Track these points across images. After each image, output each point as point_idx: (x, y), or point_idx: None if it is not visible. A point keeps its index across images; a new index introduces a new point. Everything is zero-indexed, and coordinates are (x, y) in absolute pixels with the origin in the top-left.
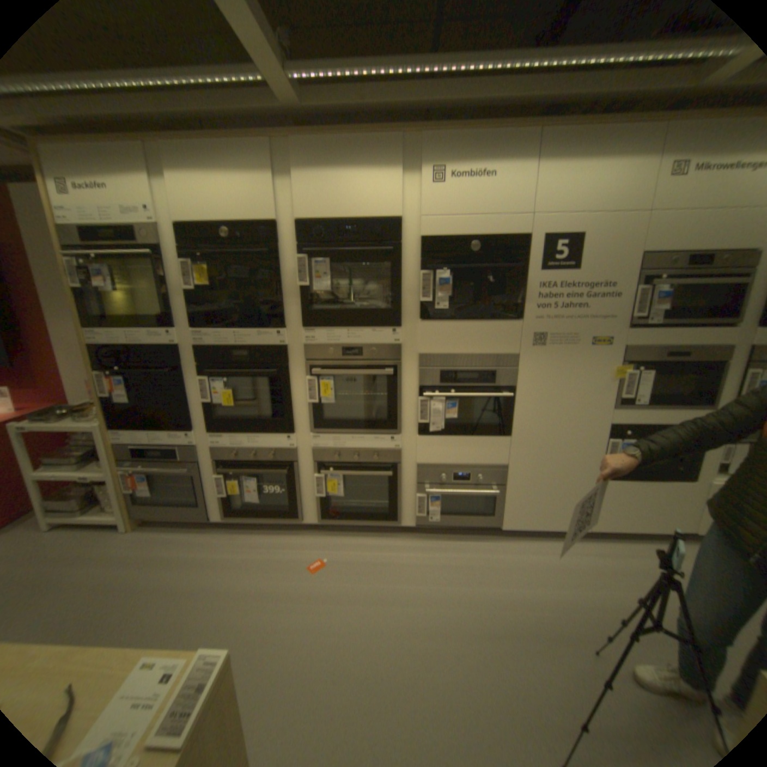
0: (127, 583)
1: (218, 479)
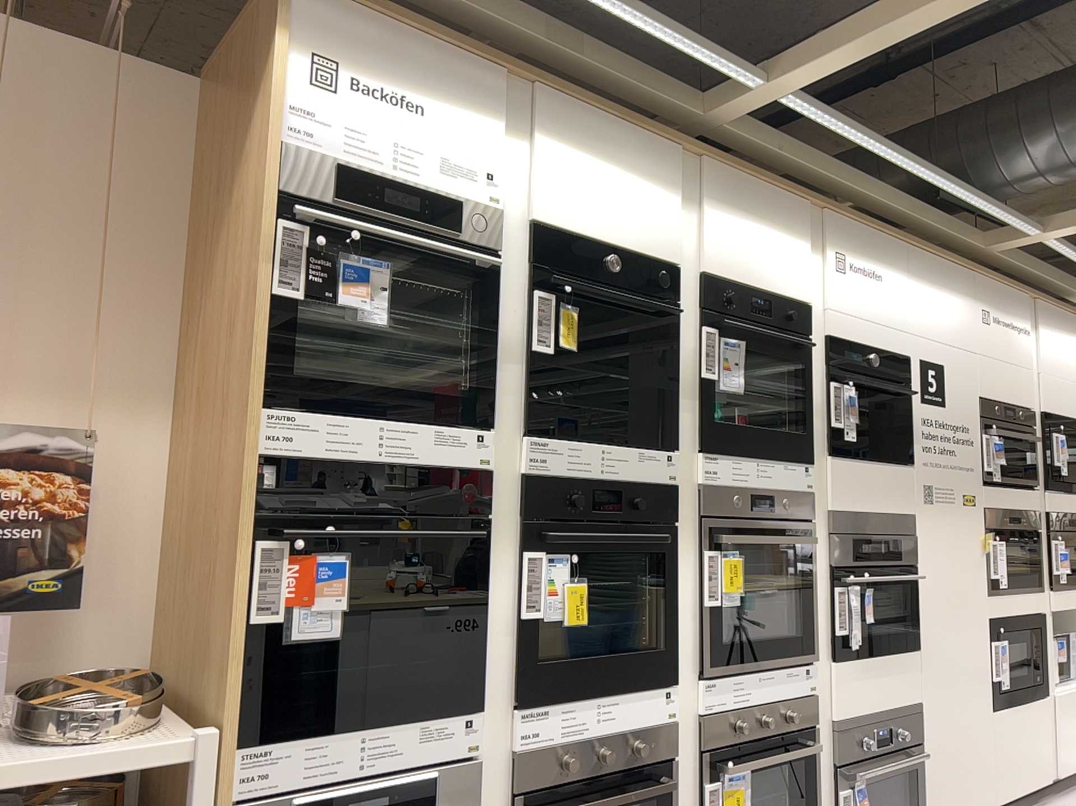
0: None
1: None
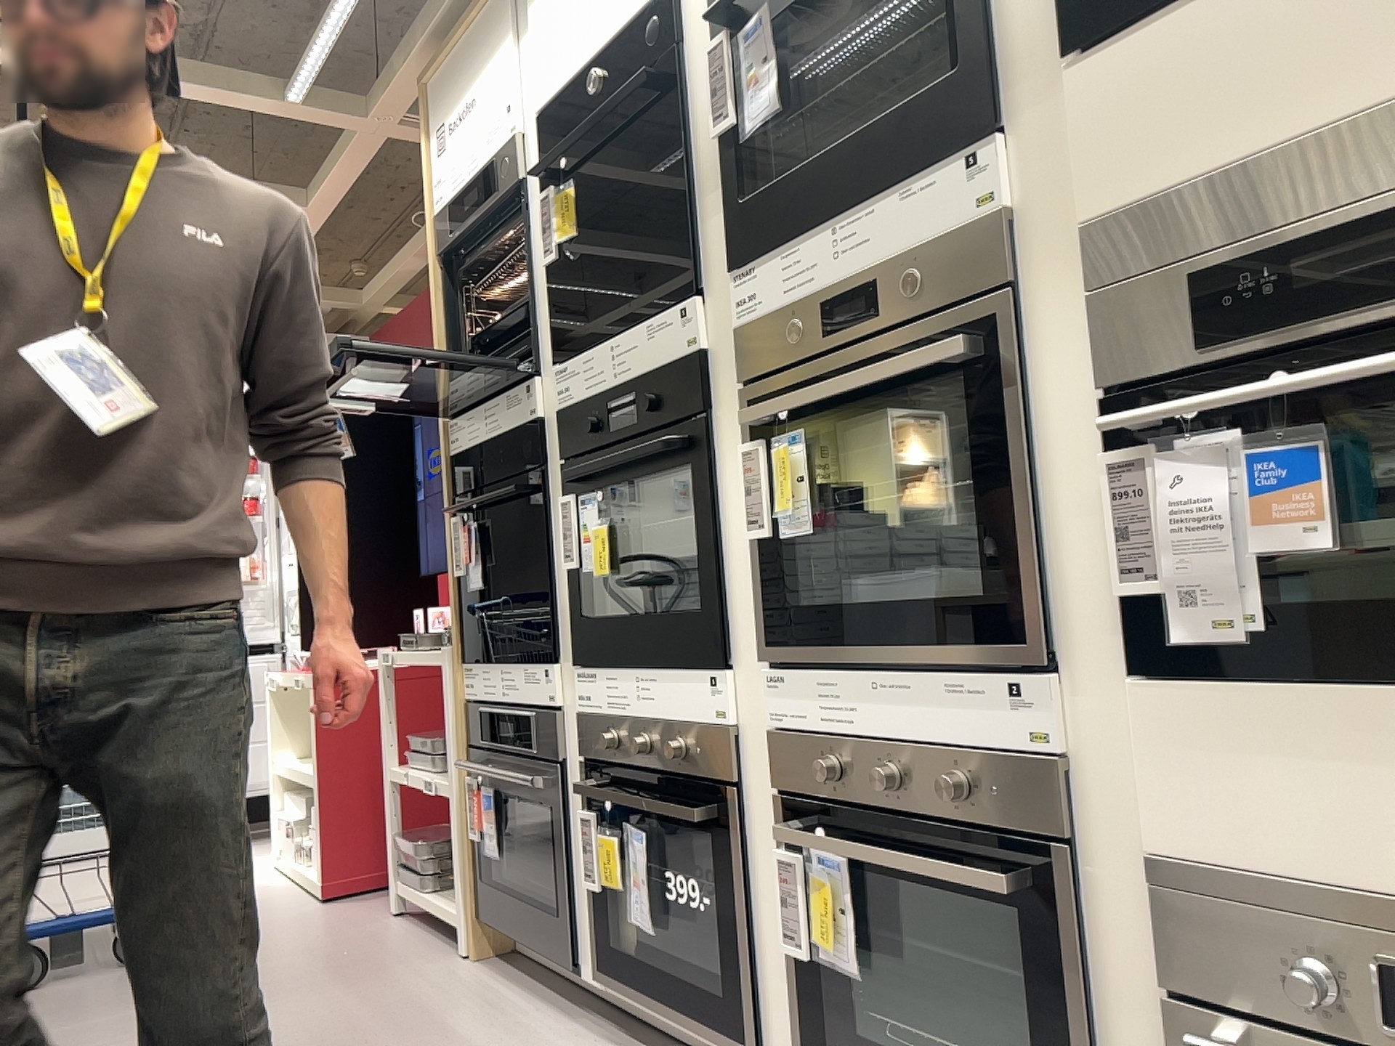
0: (354, 1041)
1: (586, 818)
